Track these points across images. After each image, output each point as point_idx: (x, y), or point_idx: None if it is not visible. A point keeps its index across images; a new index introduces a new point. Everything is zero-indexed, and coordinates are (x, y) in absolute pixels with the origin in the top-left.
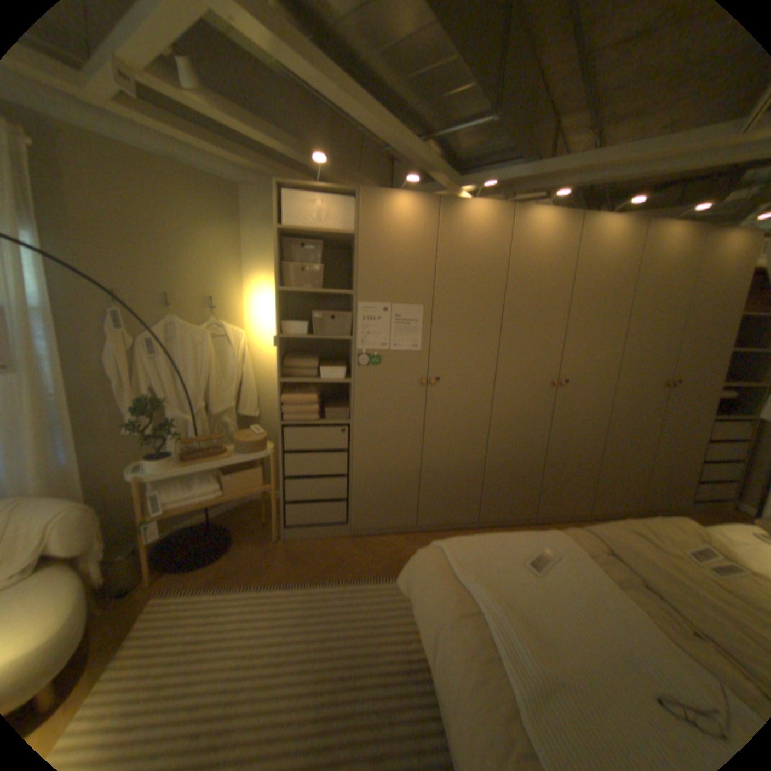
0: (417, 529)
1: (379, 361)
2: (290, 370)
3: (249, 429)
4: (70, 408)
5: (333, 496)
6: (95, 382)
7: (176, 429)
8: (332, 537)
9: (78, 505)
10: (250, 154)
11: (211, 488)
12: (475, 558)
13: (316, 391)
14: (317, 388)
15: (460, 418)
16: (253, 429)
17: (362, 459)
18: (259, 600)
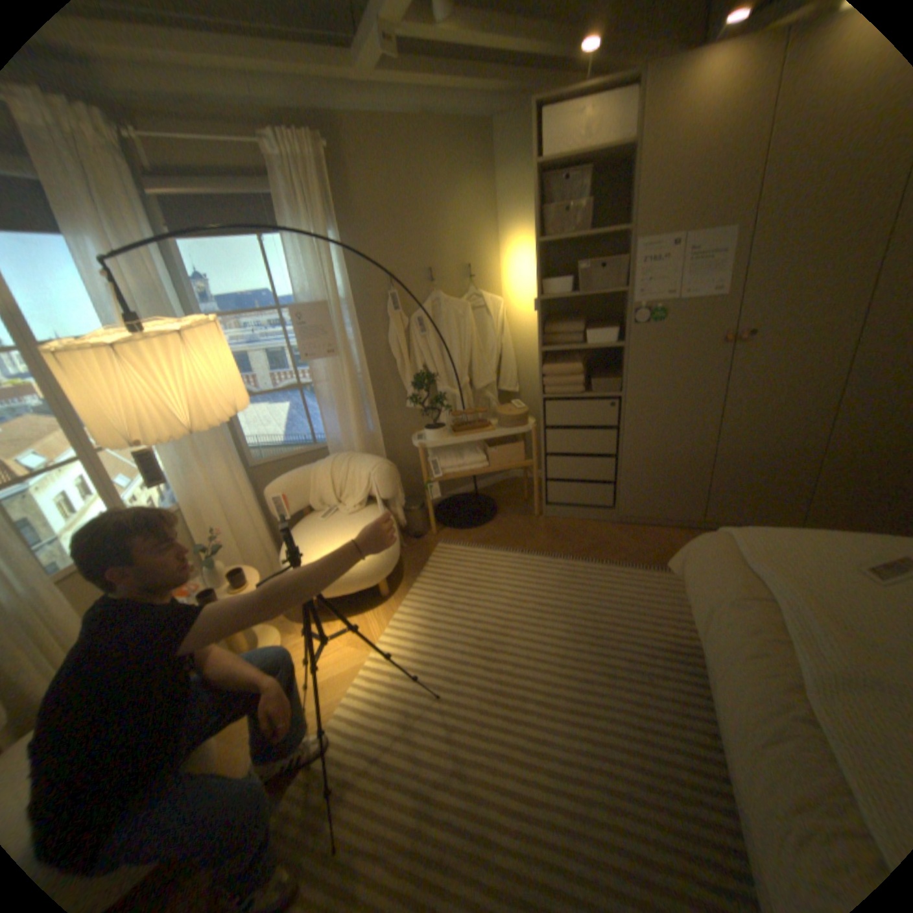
0: (706, 526)
1: (664, 315)
2: (551, 337)
3: (510, 404)
4: (371, 384)
5: (598, 477)
6: (384, 362)
7: (445, 404)
8: (597, 521)
9: (385, 462)
10: (502, 70)
11: (478, 459)
12: (777, 548)
13: (581, 360)
14: (582, 356)
15: (787, 386)
16: (514, 404)
17: (635, 438)
18: (524, 561)
